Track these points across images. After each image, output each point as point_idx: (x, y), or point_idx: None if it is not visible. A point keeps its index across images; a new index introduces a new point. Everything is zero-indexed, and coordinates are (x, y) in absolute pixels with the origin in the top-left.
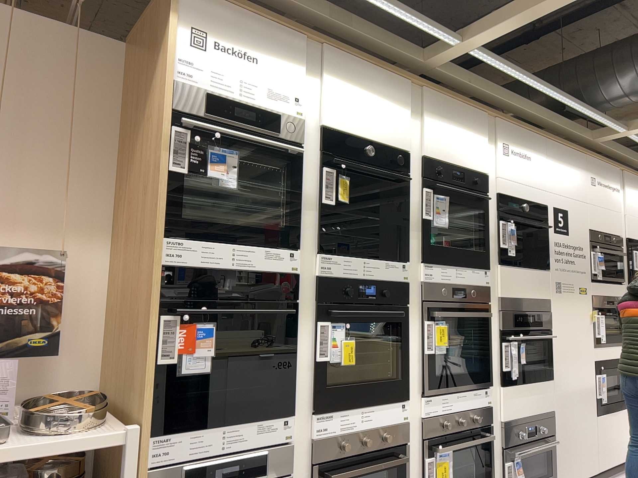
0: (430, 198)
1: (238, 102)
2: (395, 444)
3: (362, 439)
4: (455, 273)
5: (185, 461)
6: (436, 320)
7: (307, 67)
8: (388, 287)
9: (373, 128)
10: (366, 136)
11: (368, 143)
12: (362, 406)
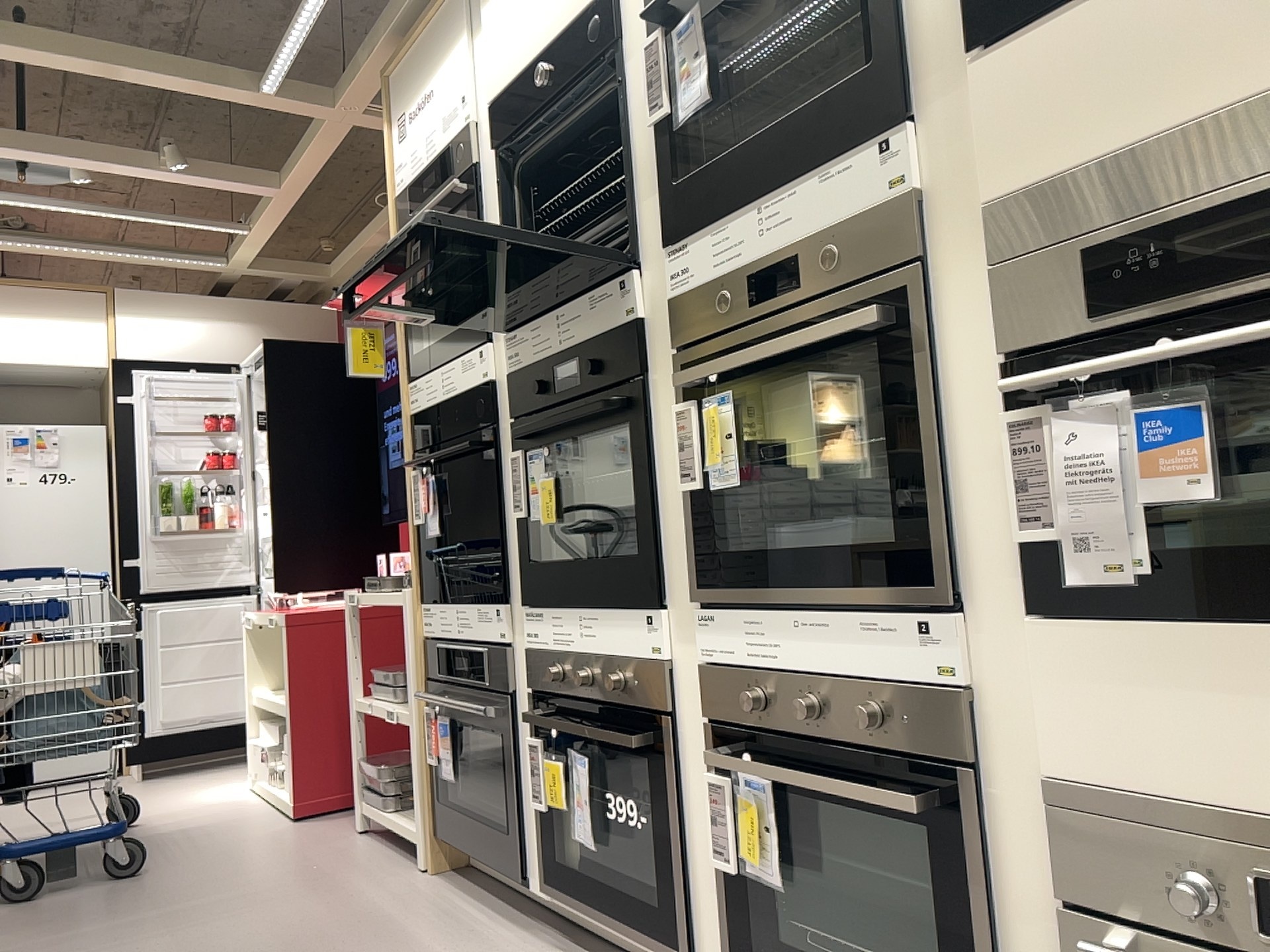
0: (656, 58)
1: (423, 174)
2: (640, 706)
3: (580, 673)
4: (755, 224)
5: (439, 639)
6: (709, 394)
7: (468, 29)
8: (595, 350)
9: (542, 22)
10: (536, 53)
11: (546, 59)
12: (579, 606)
